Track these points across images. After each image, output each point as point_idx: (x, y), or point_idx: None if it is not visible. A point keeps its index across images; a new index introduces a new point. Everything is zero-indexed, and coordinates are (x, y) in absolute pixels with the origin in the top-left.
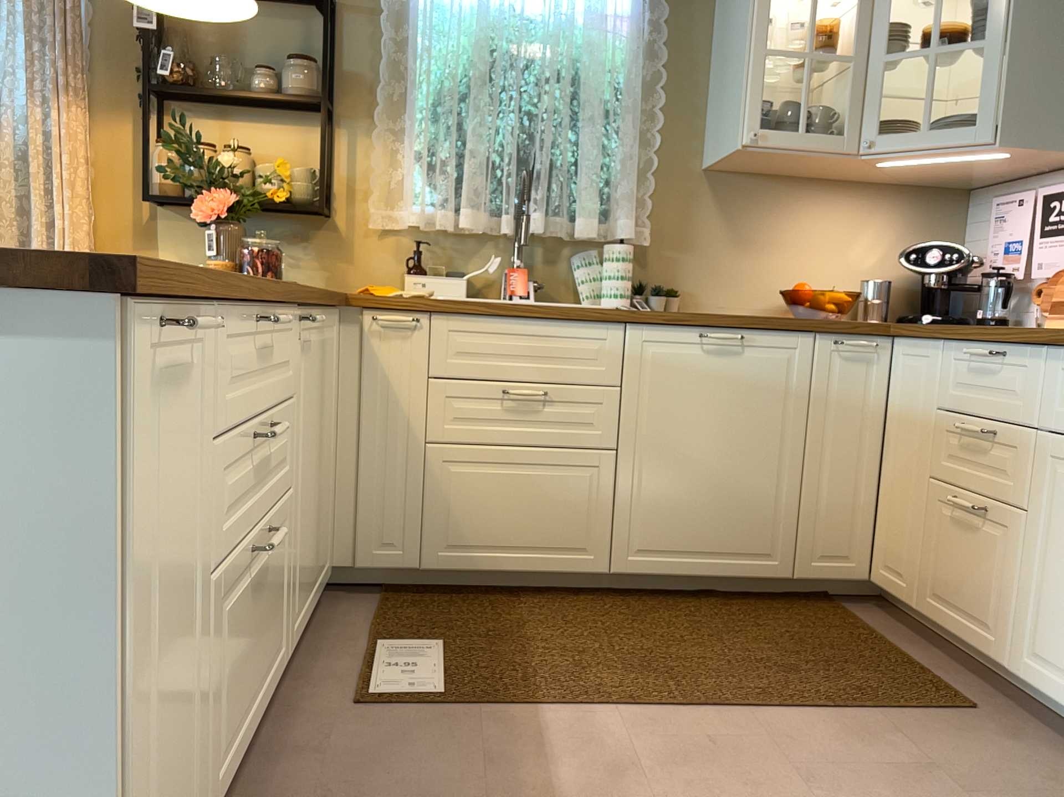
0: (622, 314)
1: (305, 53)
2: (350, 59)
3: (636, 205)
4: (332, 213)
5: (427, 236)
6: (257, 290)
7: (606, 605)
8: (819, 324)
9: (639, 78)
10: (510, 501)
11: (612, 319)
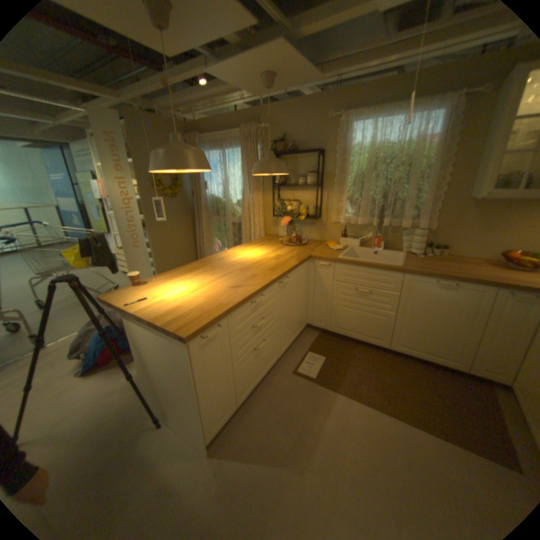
0: (402, 270)
1: (314, 167)
2: (327, 167)
3: (433, 212)
4: (321, 217)
5: (349, 223)
6: (253, 293)
7: (386, 358)
8: (501, 285)
9: (441, 160)
10: (357, 320)
11: (397, 271)
